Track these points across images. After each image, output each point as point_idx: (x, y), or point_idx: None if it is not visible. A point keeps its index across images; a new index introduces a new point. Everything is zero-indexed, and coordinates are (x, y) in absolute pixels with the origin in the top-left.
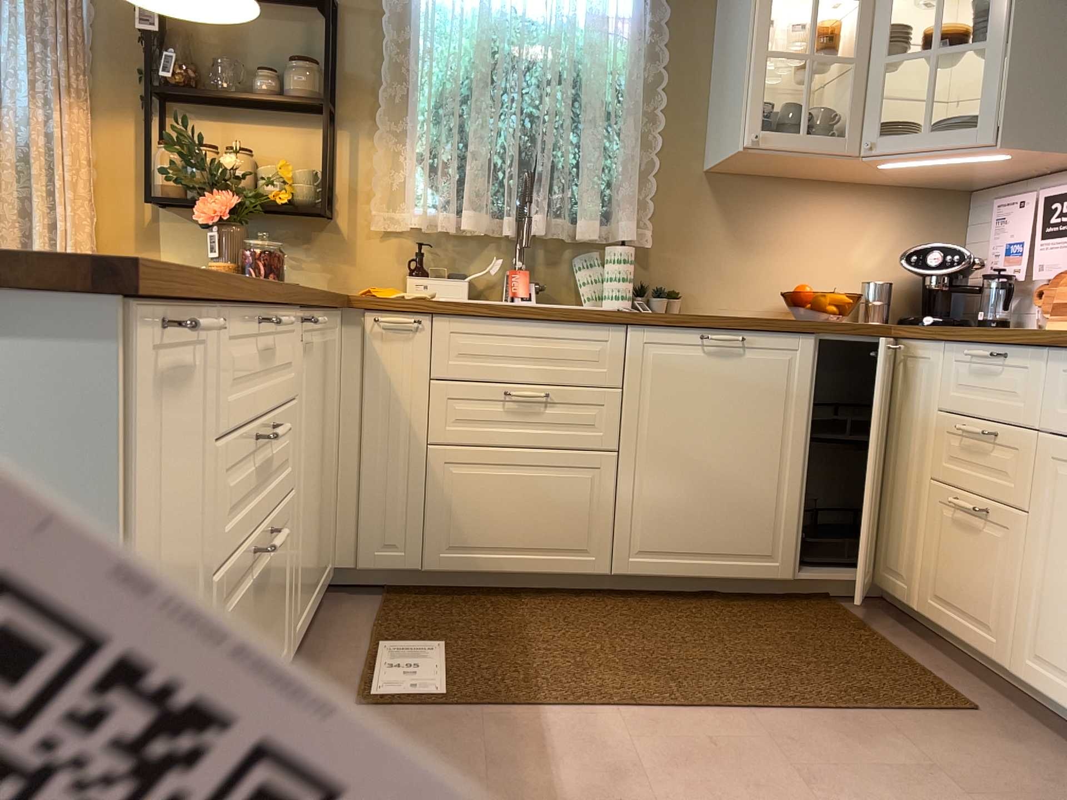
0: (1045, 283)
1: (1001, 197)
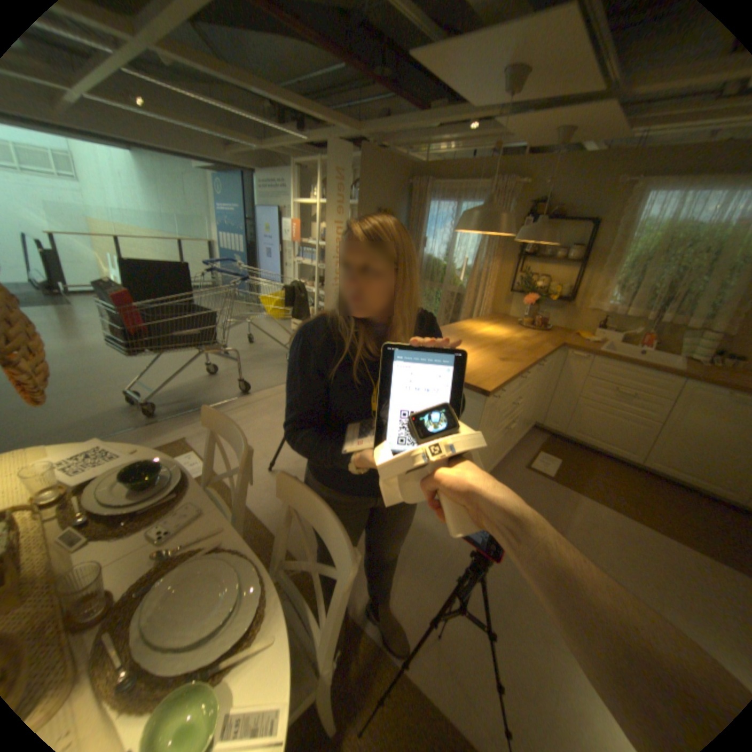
0: None
1: None
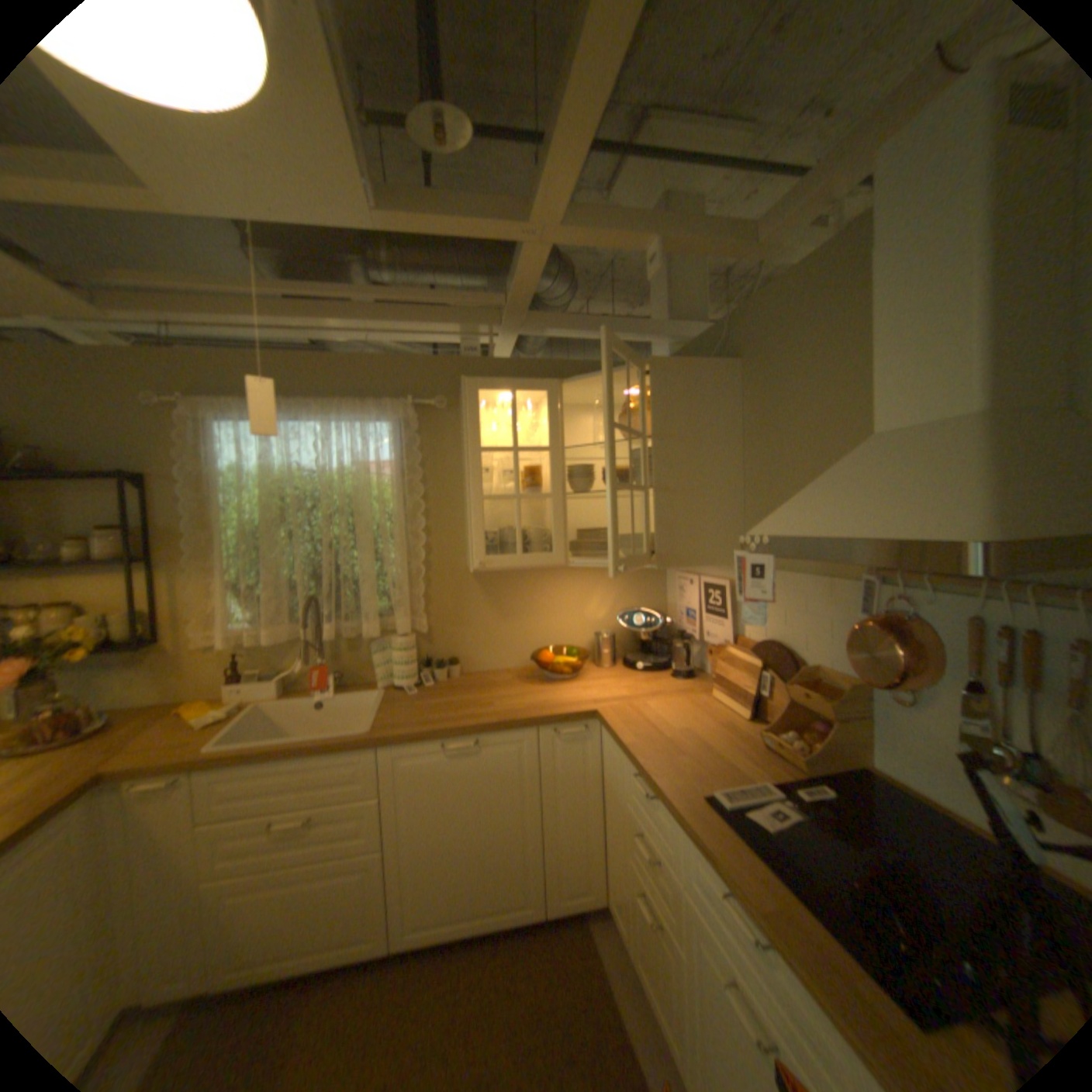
0: (713, 642)
1: (681, 568)
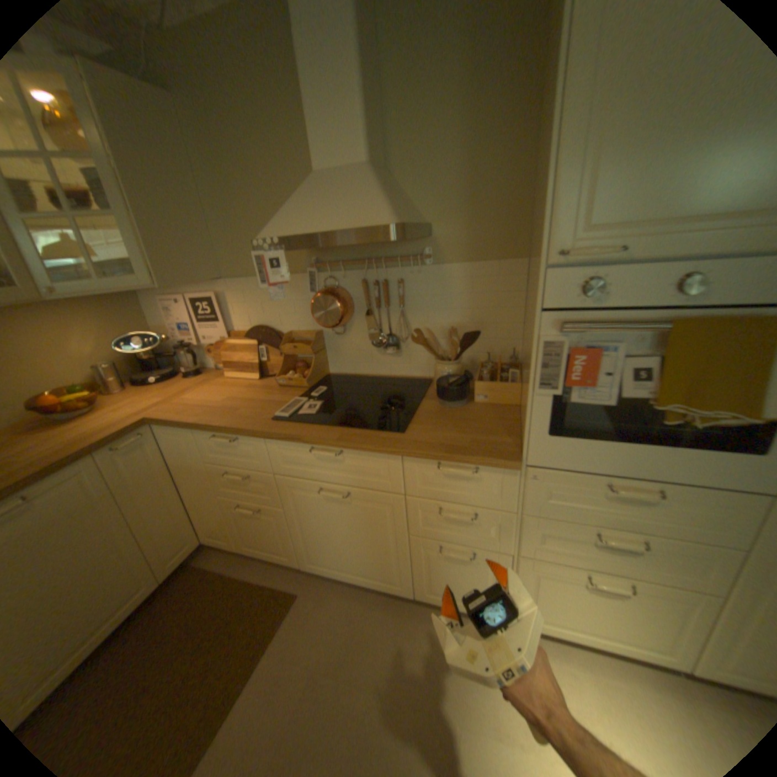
0: (207, 343)
1: (156, 293)
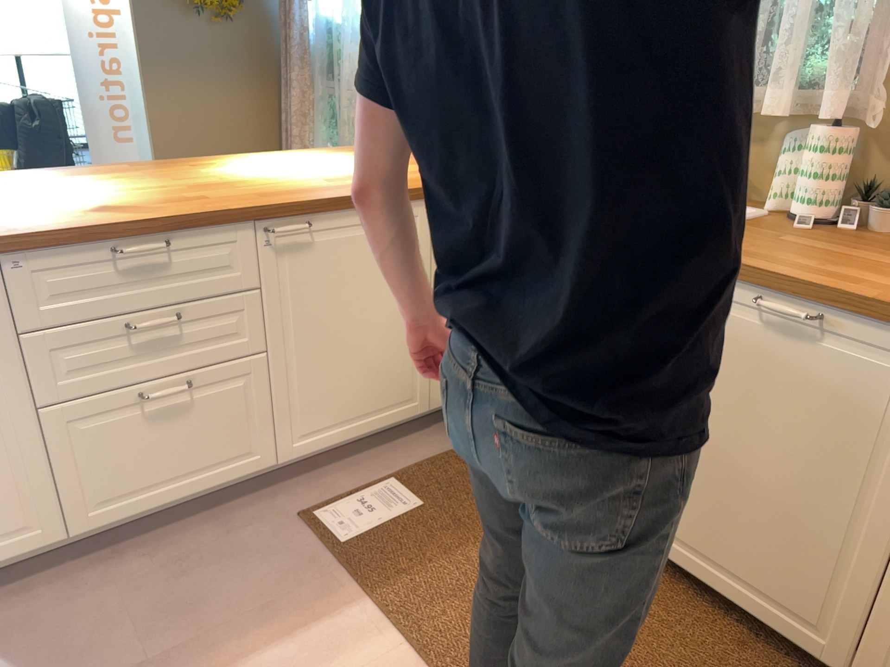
0: None
1: None
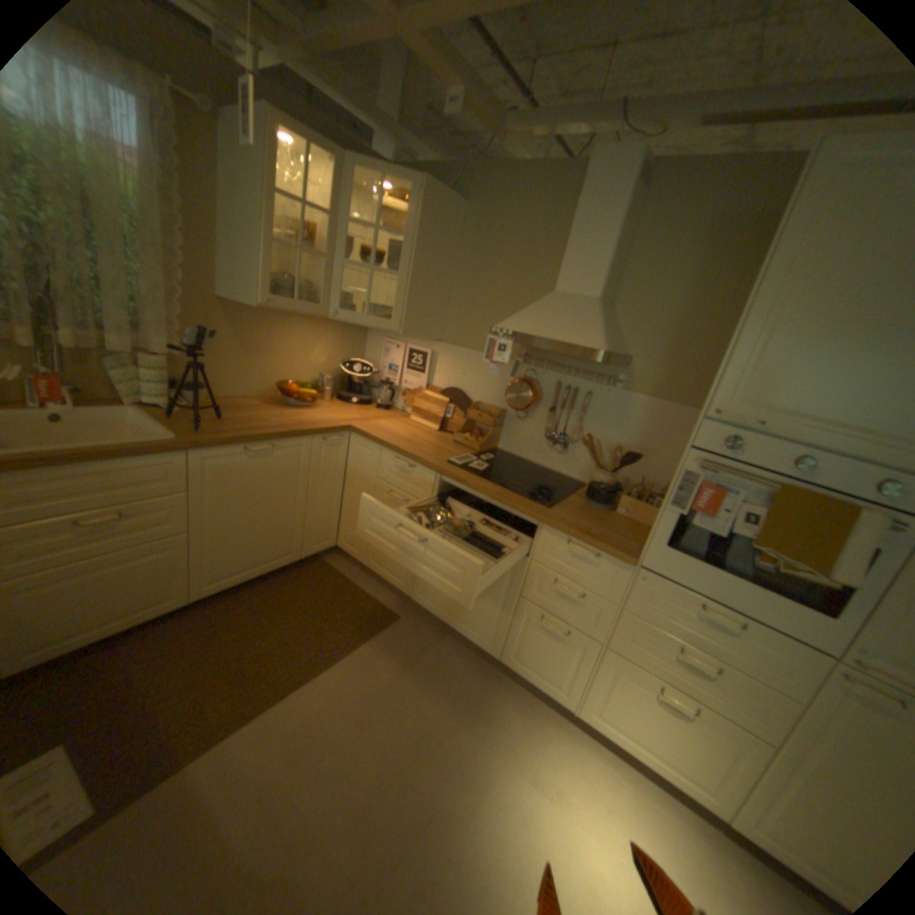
0: (404, 389)
1: (384, 337)
